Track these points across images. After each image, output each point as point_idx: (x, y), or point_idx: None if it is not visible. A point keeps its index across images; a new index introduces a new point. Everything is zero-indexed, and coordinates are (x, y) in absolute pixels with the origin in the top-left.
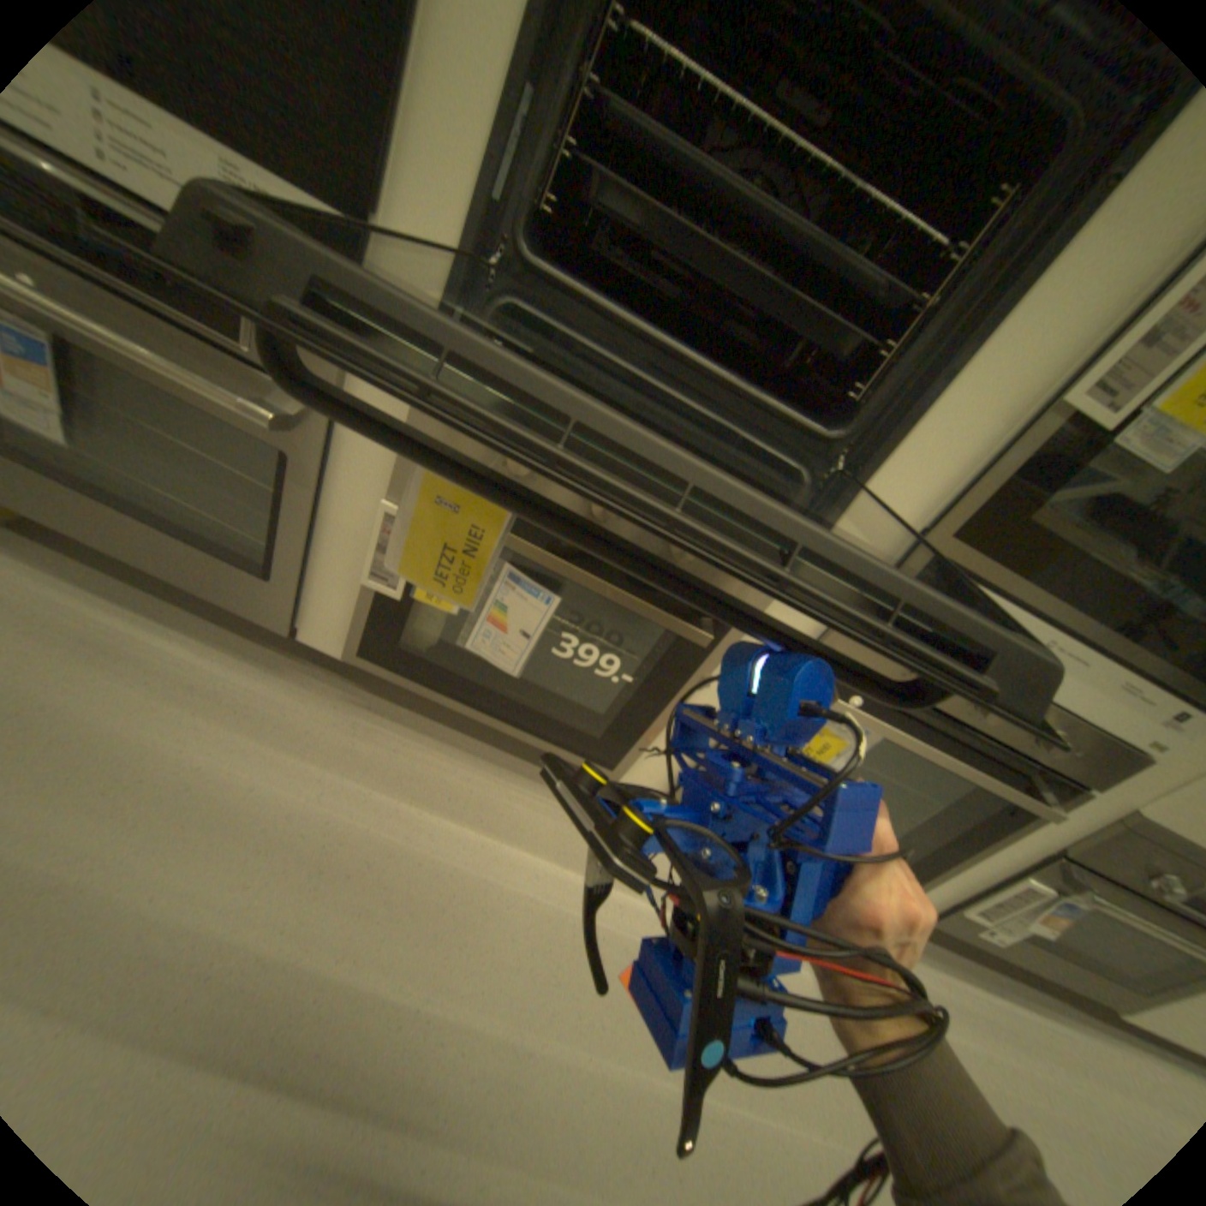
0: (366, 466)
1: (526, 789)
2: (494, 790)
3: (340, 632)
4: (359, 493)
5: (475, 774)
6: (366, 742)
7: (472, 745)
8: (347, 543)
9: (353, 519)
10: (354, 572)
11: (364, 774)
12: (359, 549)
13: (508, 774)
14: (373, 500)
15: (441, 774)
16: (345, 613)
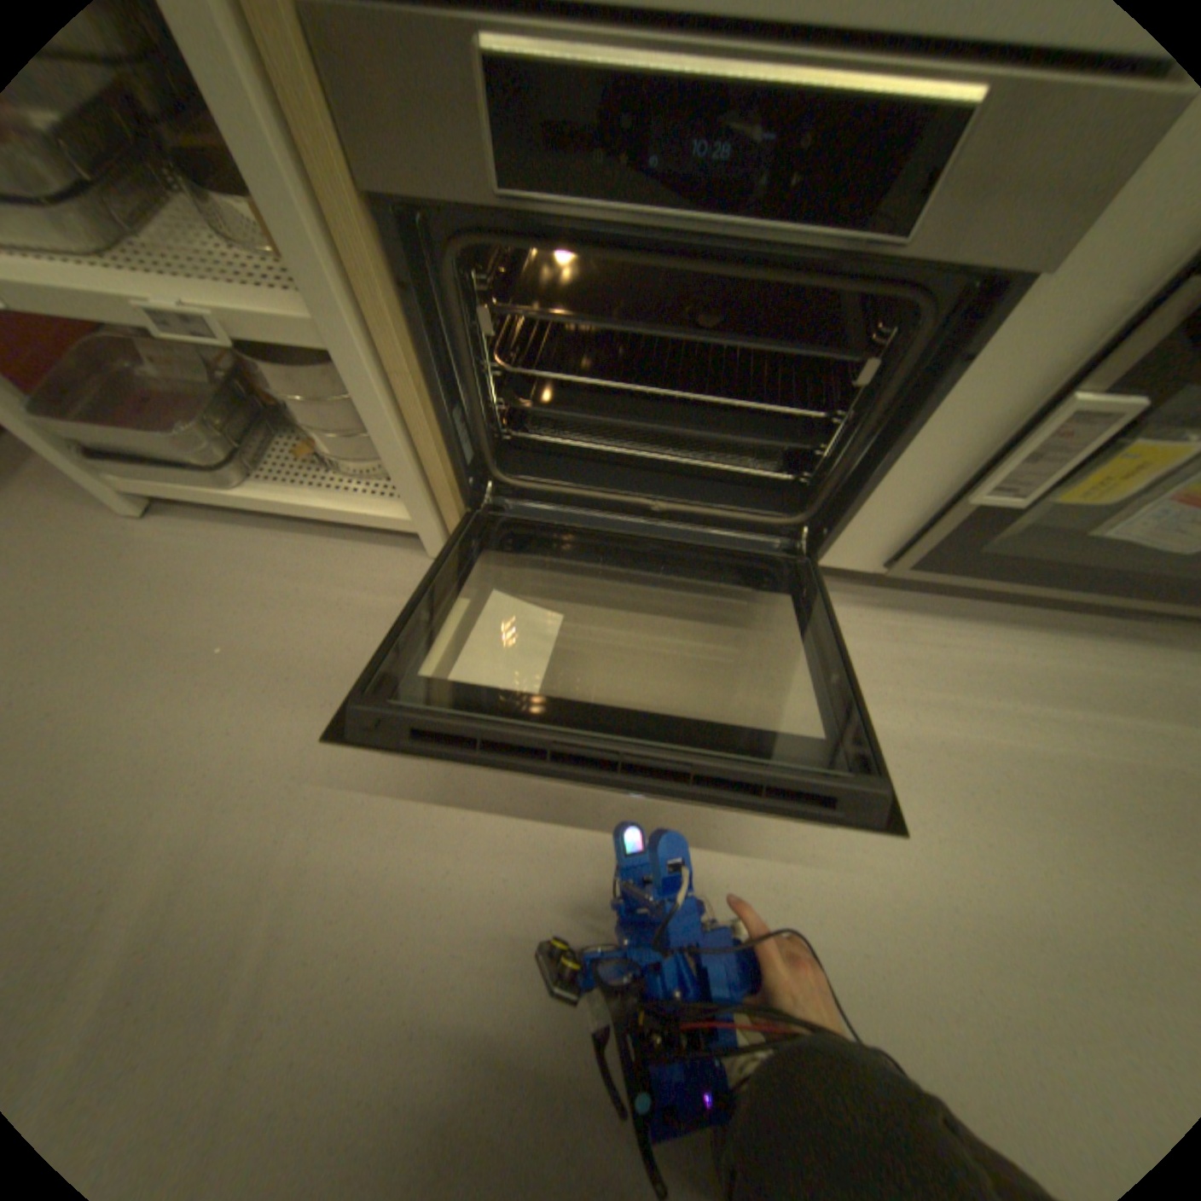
0: (1034, 348)
1: (1097, 647)
2: (1065, 659)
3: (879, 548)
4: (998, 390)
5: (1035, 647)
6: (911, 645)
7: (1010, 613)
8: (941, 456)
9: (967, 425)
10: (934, 486)
11: (935, 681)
12: (959, 459)
13: (1067, 635)
14: (1021, 392)
15: (1003, 658)
16: (896, 529)
